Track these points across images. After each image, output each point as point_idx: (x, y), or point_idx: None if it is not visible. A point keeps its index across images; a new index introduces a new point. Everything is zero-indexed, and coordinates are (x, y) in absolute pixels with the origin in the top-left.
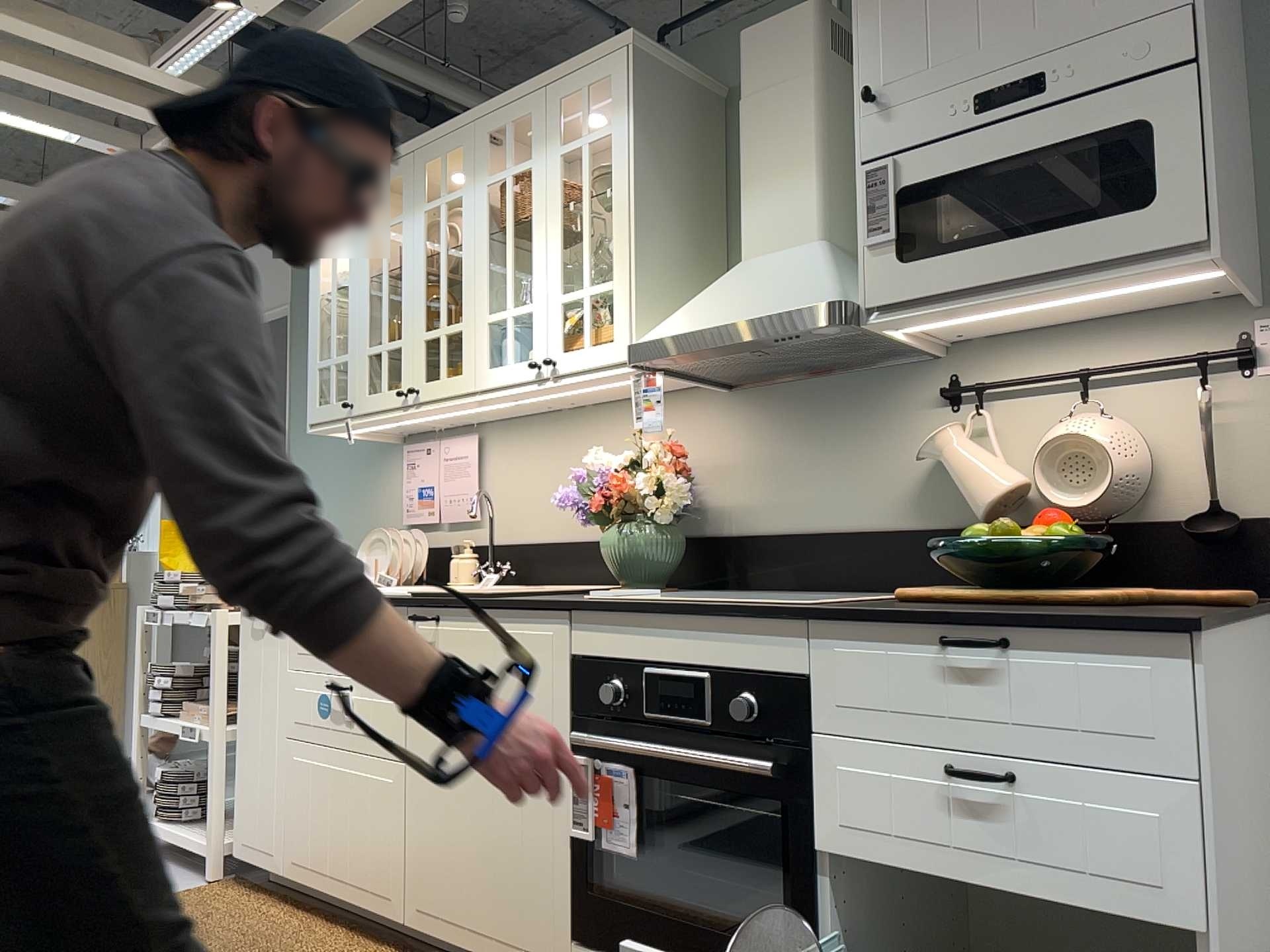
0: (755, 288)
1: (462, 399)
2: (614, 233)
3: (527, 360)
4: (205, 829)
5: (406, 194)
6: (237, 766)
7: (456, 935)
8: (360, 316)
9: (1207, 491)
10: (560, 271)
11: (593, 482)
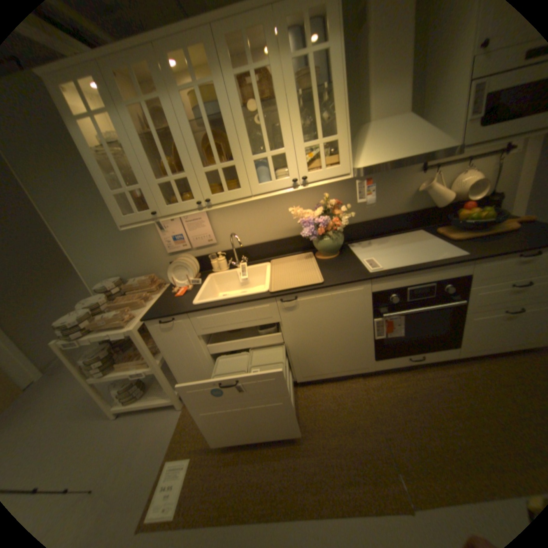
0: (405, 137)
1: (244, 200)
2: (337, 110)
3: (287, 178)
4: (148, 395)
5: (154, 75)
6: (175, 374)
7: (323, 376)
8: (140, 161)
9: (493, 188)
10: (302, 131)
11: (308, 222)
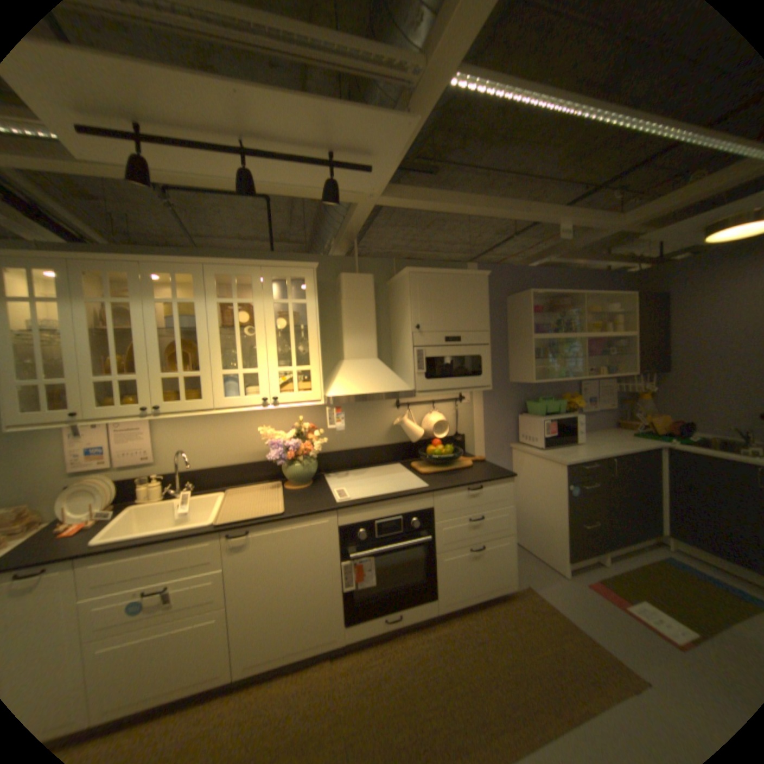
0: (370, 377)
1: (204, 413)
2: (311, 347)
3: (257, 396)
4: None
5: (133, 286)
6: None
7: (274, 664)
8: (80, 355)
9: (455, 430)
10: (277, 357)
11: (278, 445)
